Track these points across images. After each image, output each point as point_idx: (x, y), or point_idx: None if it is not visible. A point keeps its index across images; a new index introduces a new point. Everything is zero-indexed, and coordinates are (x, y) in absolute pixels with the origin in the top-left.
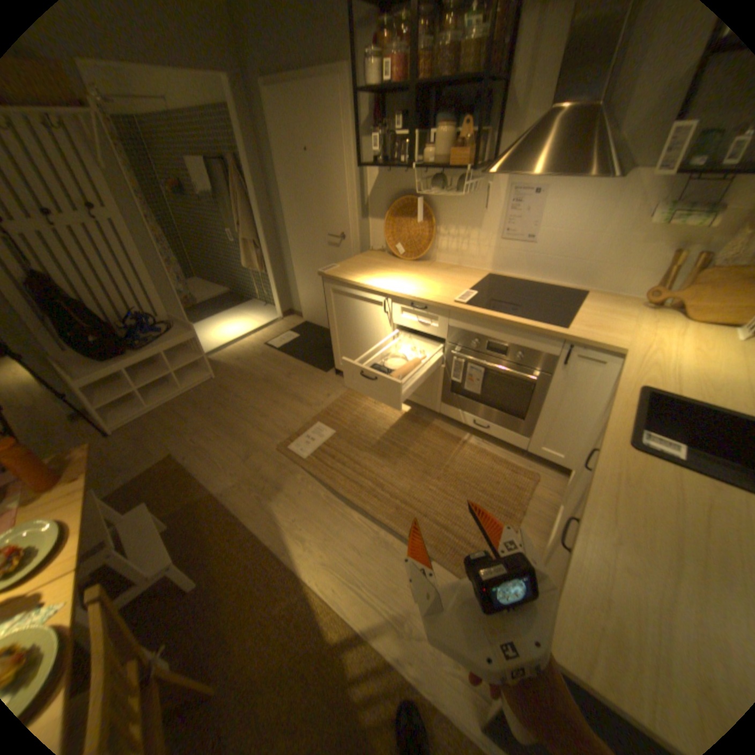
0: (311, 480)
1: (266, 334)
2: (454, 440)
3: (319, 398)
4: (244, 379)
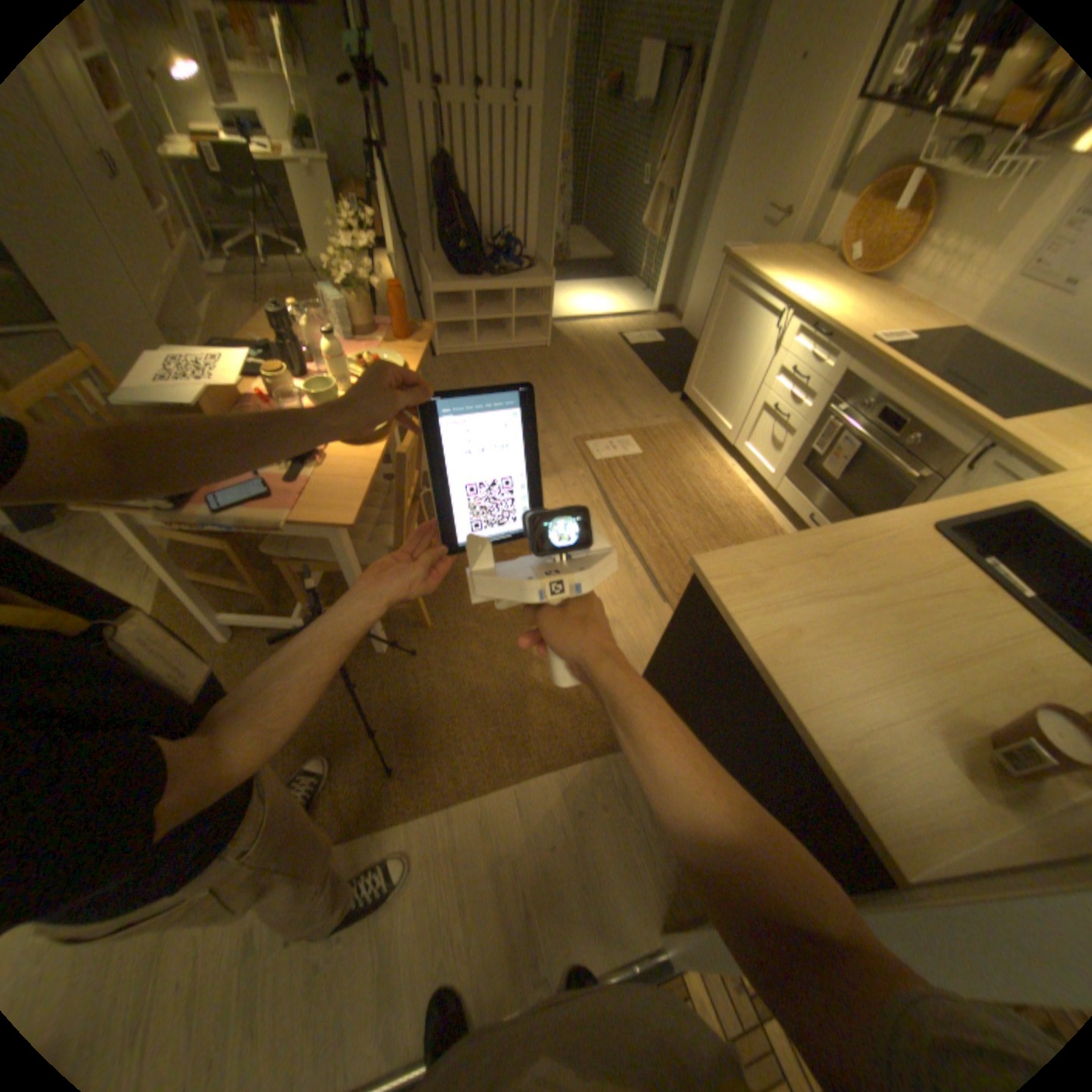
0: (590, 483)
1: (626, 325)
2: (772, 529)
3: (644, 416)
4: (577, 363)
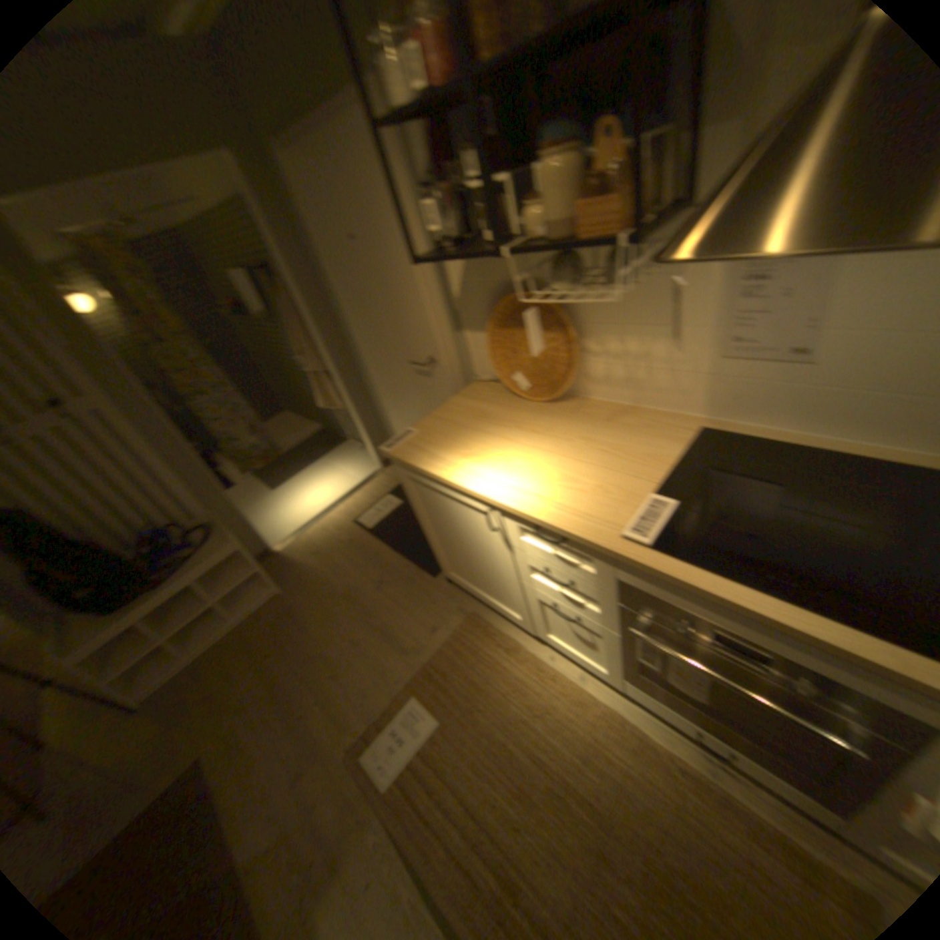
0: (388, 854)
1: (355, 501)
2: (660, 761)
3: (416, 637)
4: (315, 596)
